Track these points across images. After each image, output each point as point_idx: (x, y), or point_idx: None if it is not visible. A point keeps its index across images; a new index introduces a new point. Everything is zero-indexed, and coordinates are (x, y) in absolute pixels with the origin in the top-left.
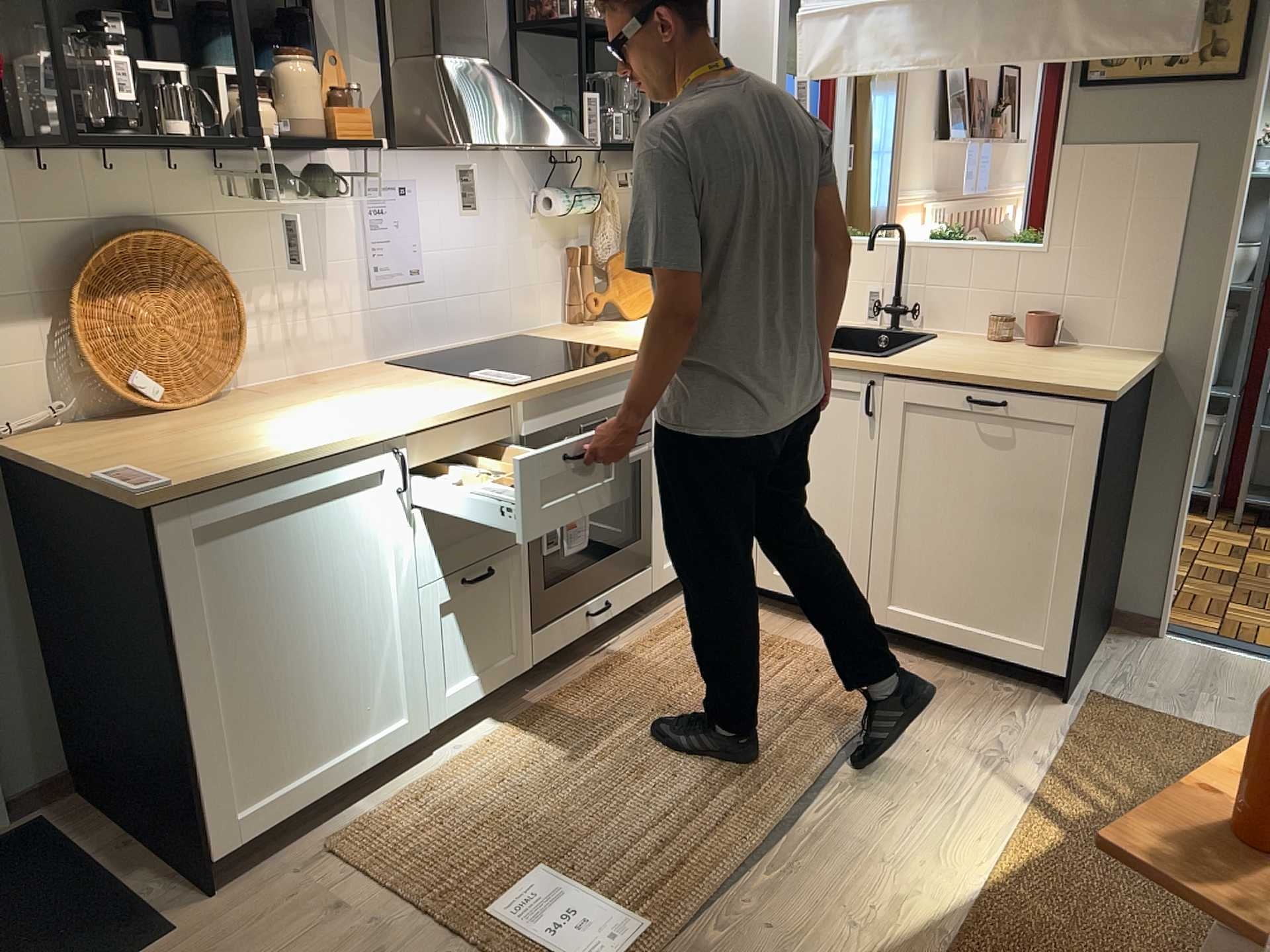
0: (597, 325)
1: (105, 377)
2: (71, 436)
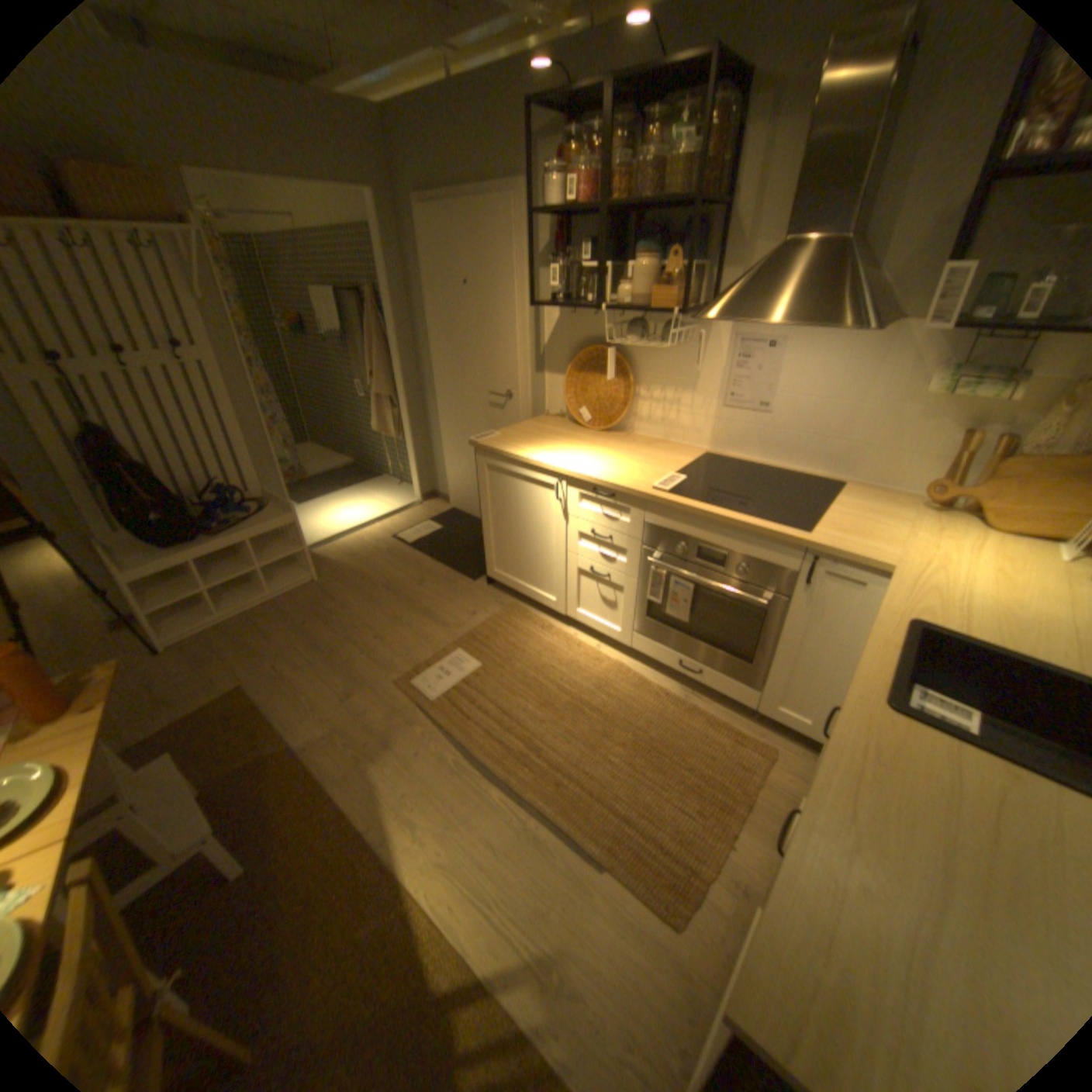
0: (942, 514)
1: (566, 404)
2: (551, 421)
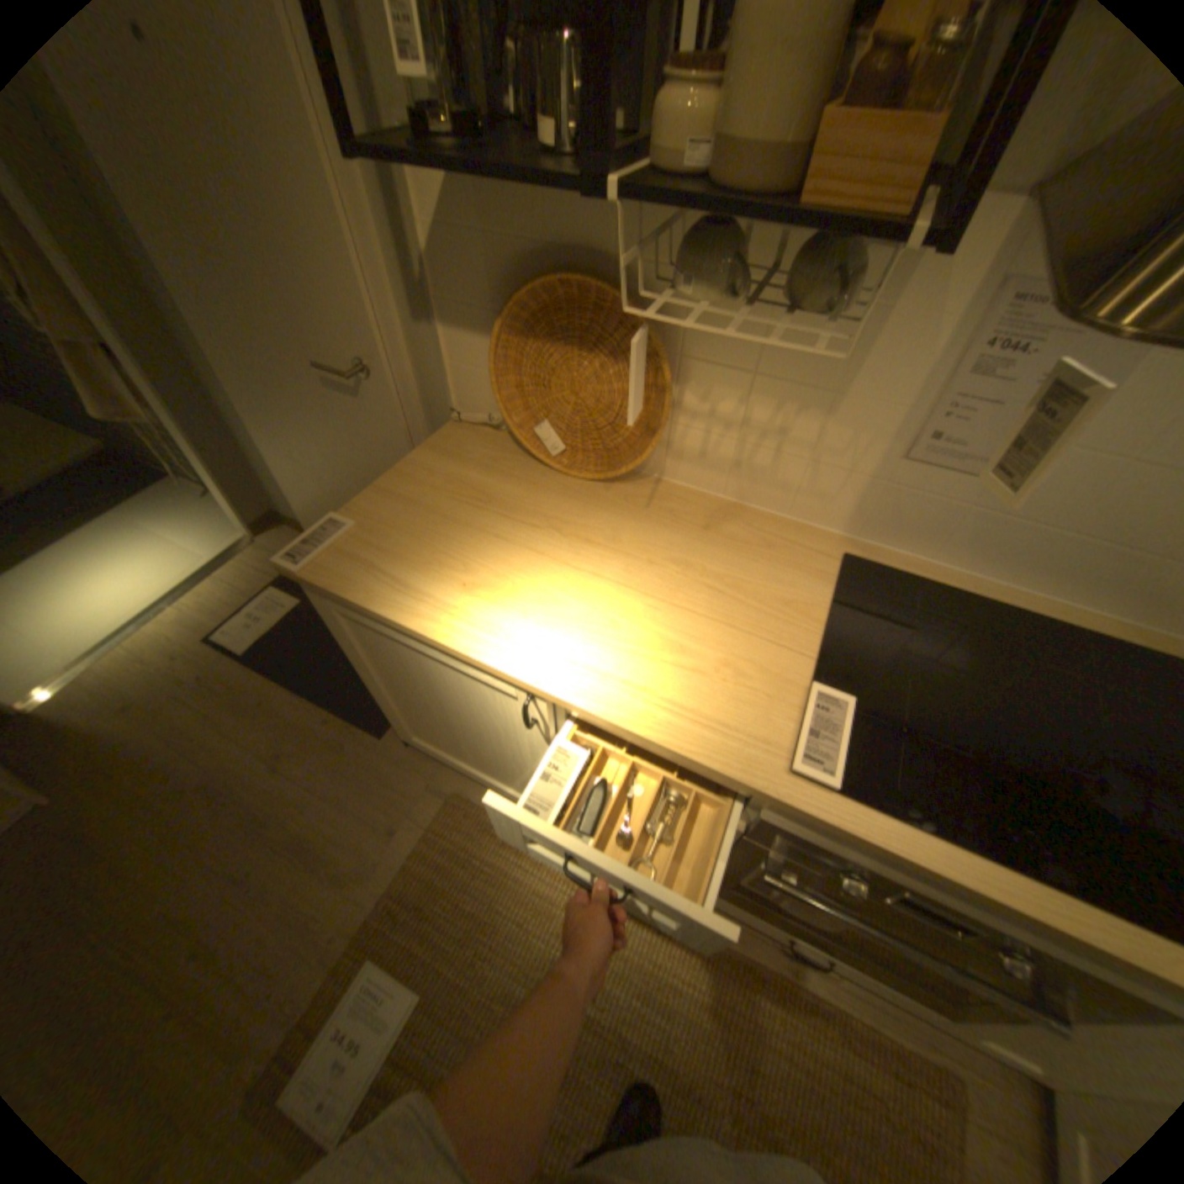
0: None
1: (504, 413)
2: (473, 446)
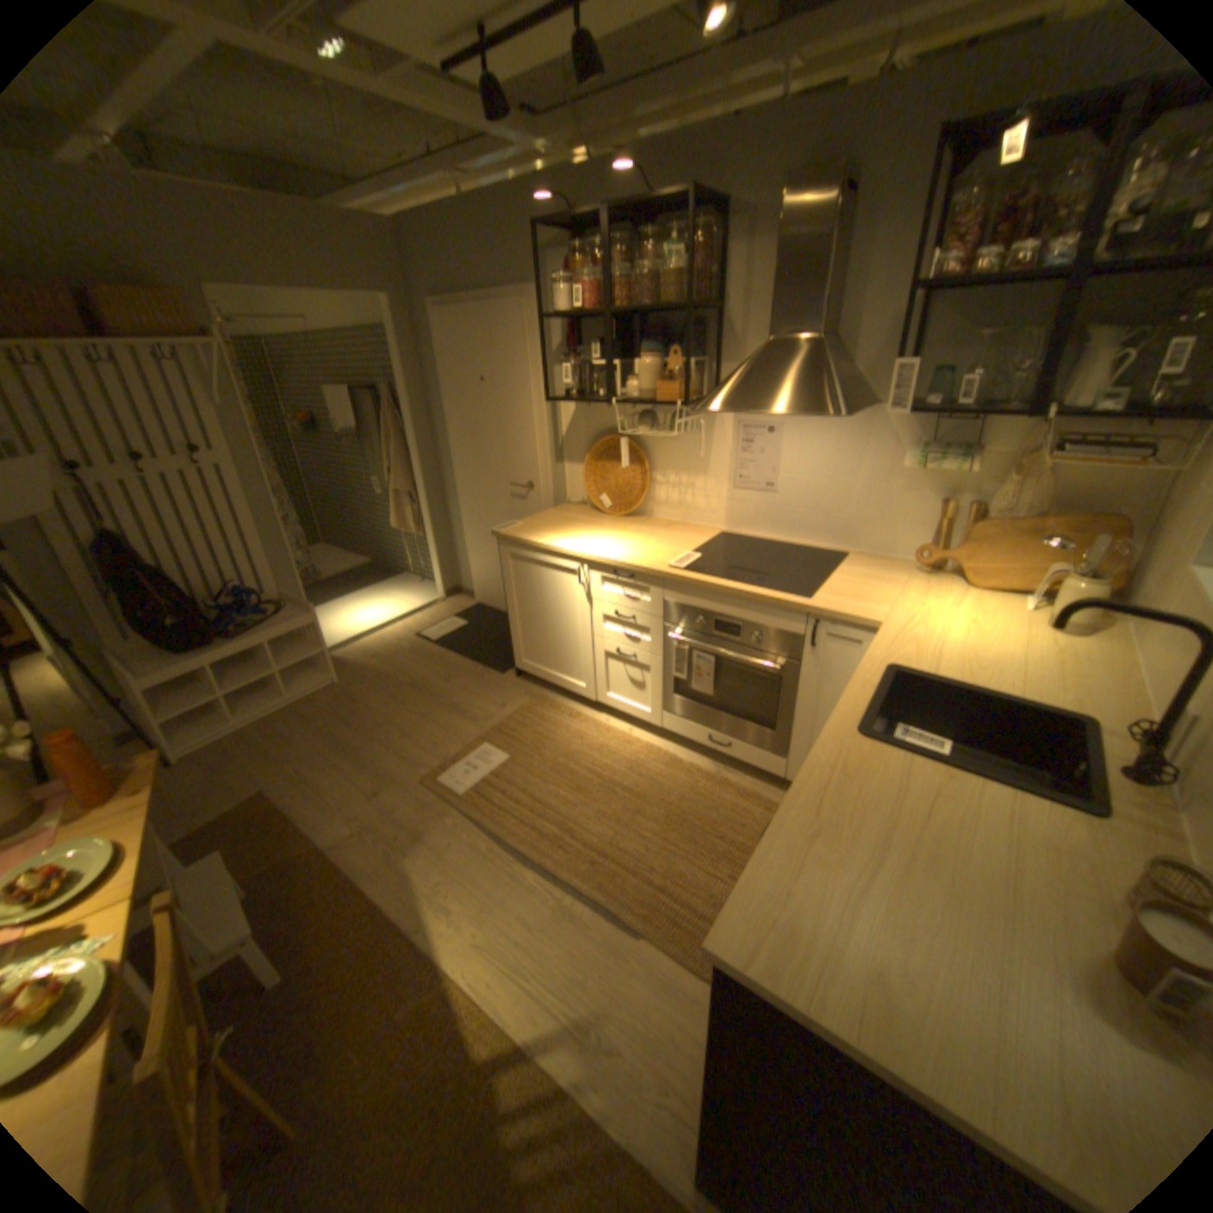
0: (931, 577)
1: (586, 492)
2: (572, 510)
